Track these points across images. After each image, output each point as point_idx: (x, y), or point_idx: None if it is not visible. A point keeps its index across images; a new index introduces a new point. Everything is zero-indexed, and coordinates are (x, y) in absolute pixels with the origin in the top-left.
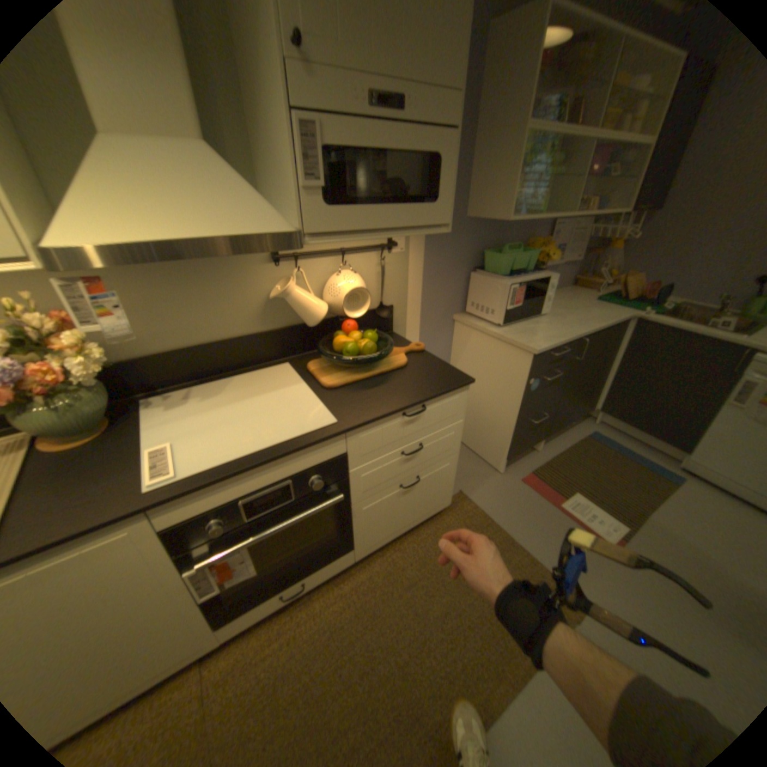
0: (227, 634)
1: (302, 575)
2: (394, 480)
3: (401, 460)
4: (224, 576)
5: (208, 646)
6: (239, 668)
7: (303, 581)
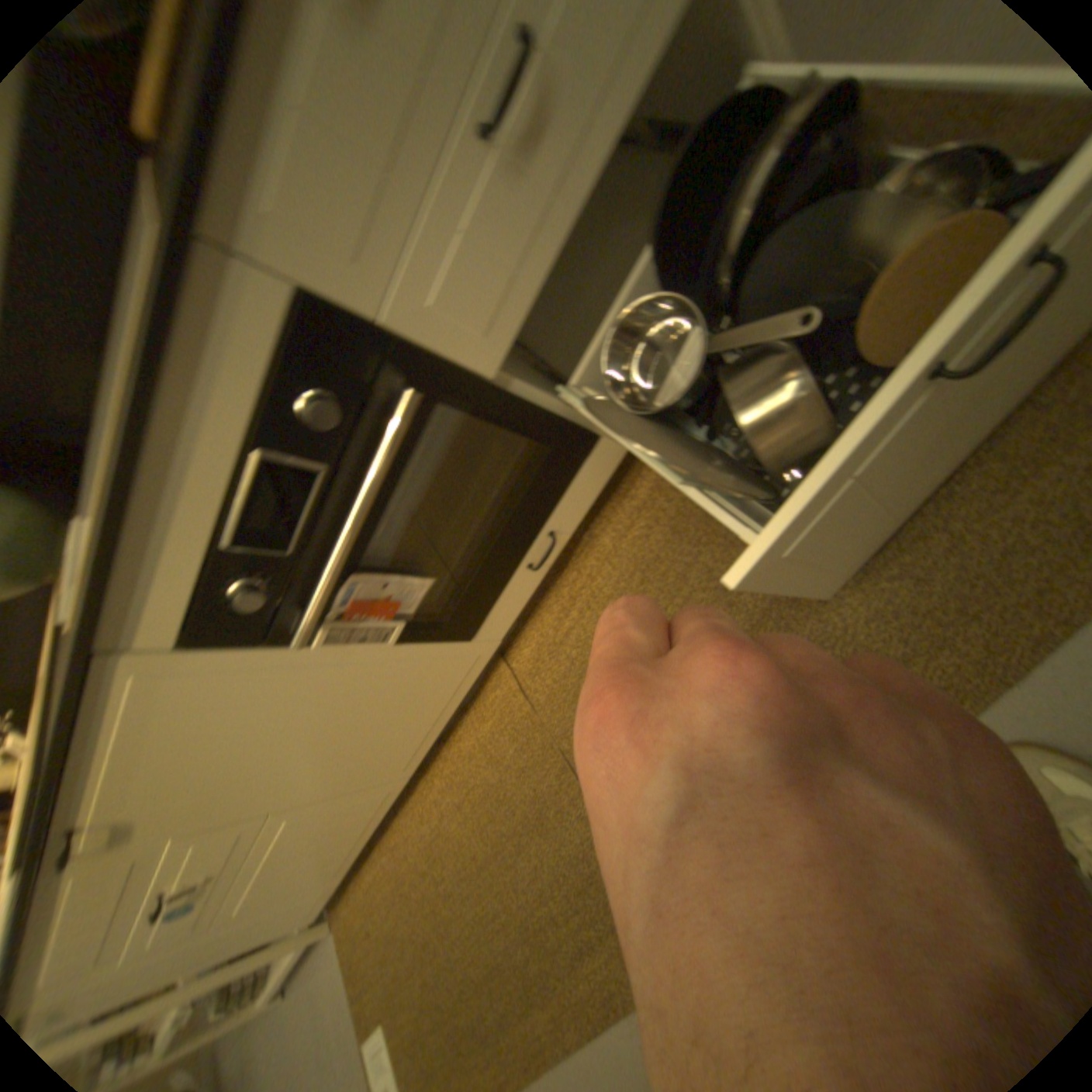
0: (501, 630)
1: (534, 526)
2: (547, 237)
3: (505, 160)
4: (388, 610)
5: (489, 649)
6: (548, 651)
7: (549, 529)
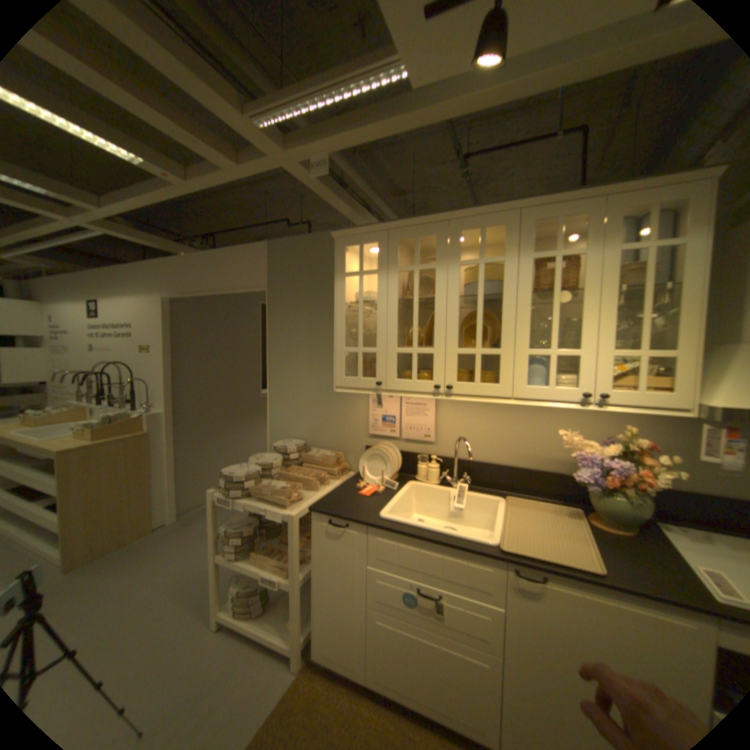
0: None
1: None
2: None
3: None
4: None
5: None
6: None
7: None
